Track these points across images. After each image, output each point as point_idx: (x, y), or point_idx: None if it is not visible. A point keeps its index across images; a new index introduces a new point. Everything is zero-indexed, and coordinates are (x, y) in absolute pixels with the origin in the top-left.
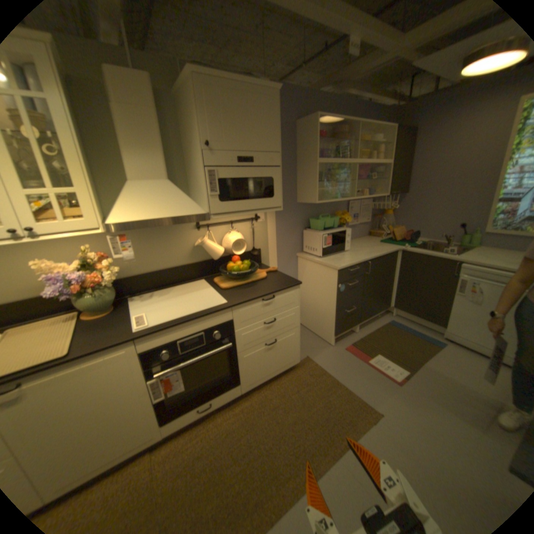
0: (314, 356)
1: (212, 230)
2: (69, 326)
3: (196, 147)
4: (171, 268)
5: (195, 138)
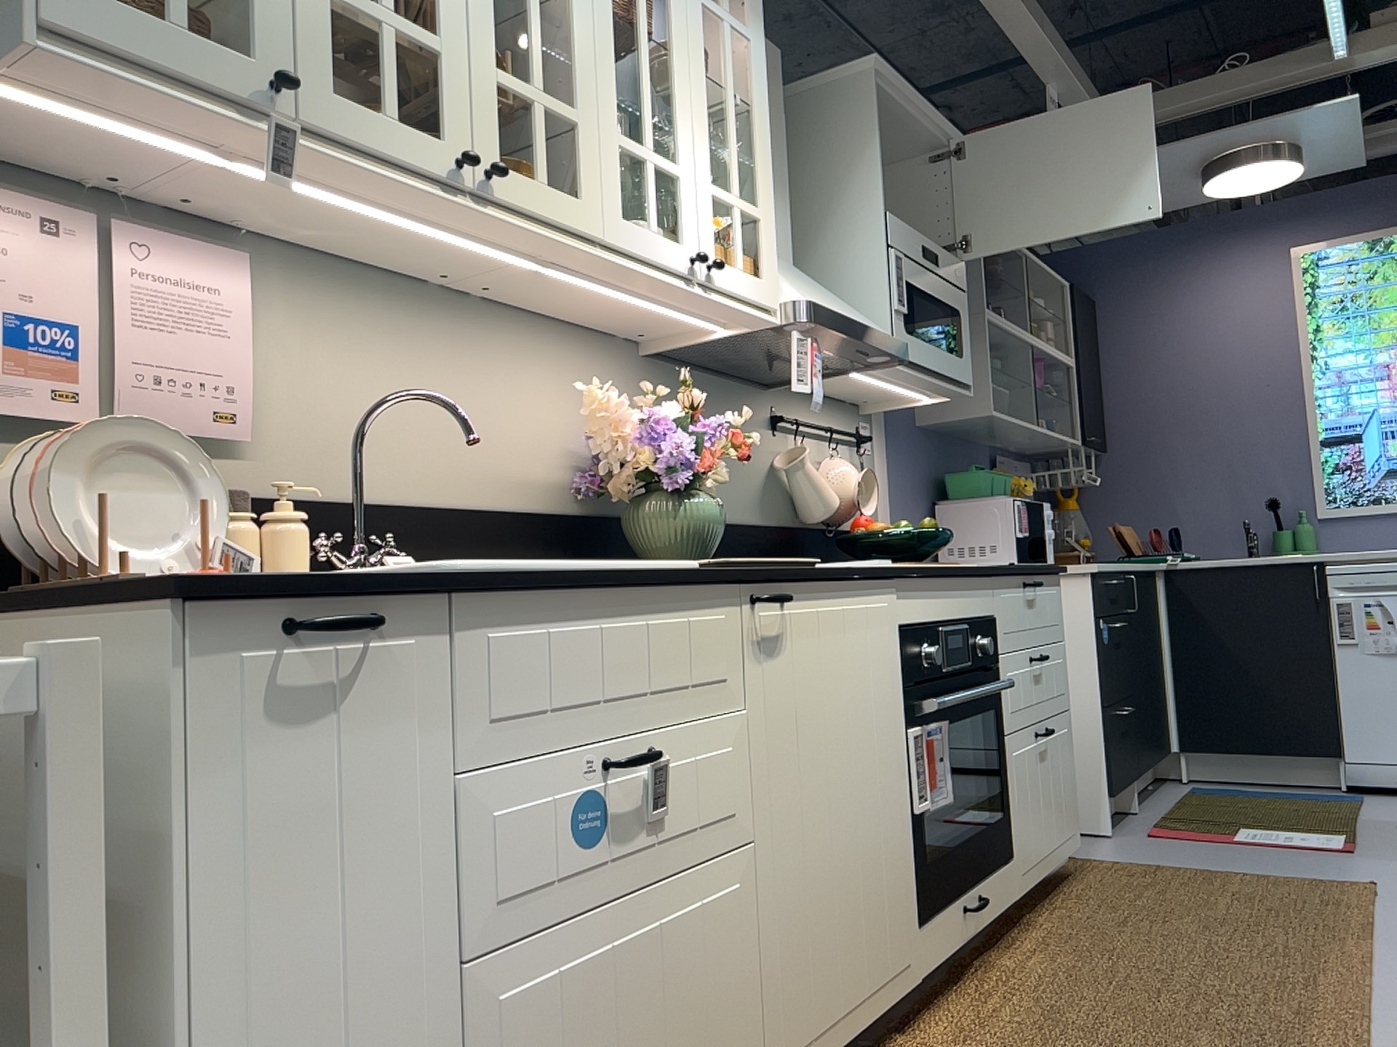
0: (1088, 854)
1: (798, 443)
2: None
3: (858, 209)
4: (734, 524)
5: (857, 192)
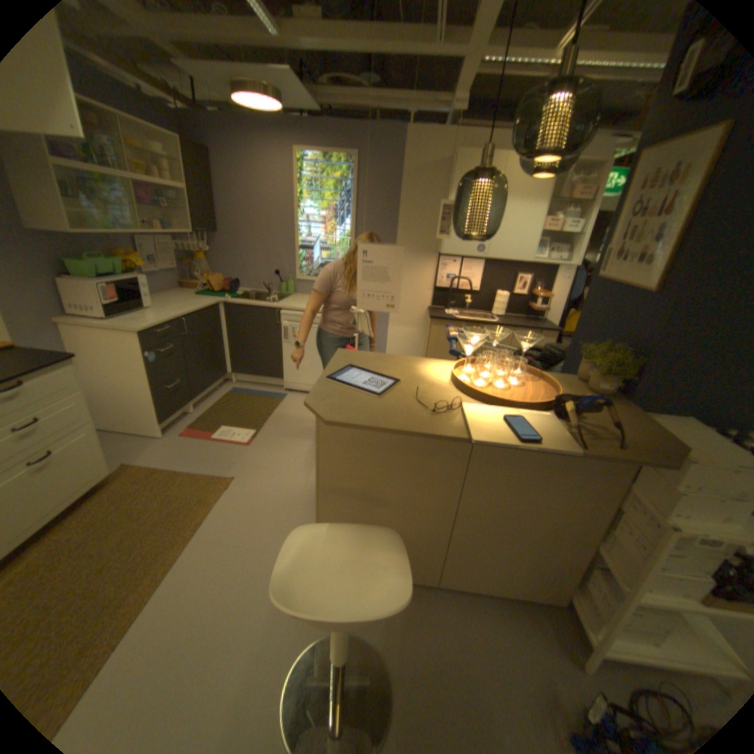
0: (134, 460)
1: None
2: None
3: None
4: None
5: None
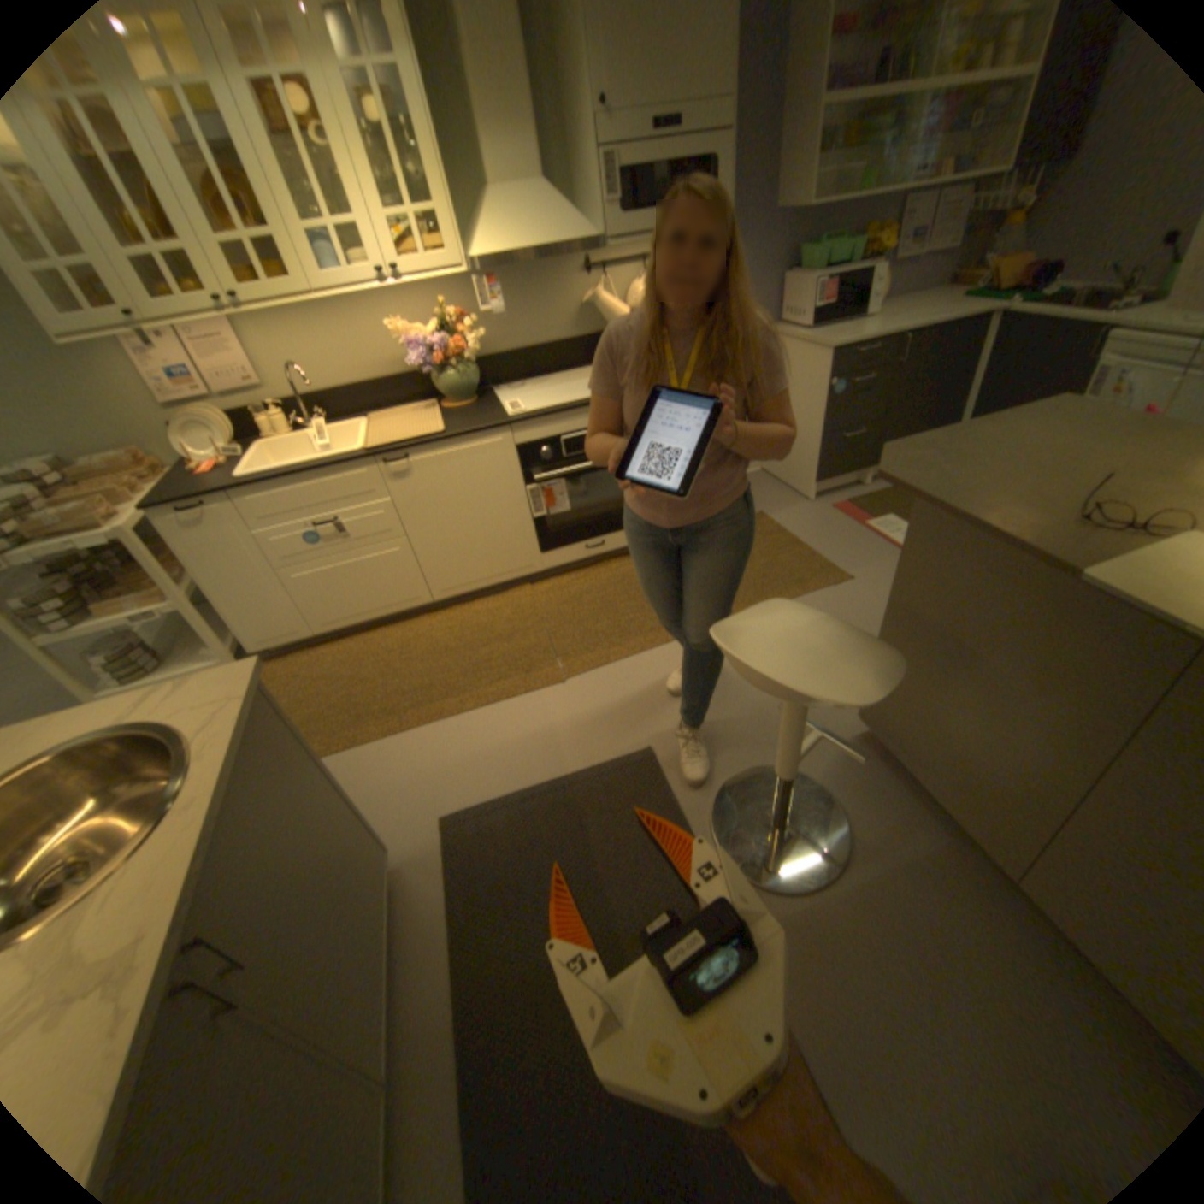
0: (774, 512)
1: (611, 275)
2: (433, 414)
3: (584, 110)
4: (547, 345)
5: (582, 92)
